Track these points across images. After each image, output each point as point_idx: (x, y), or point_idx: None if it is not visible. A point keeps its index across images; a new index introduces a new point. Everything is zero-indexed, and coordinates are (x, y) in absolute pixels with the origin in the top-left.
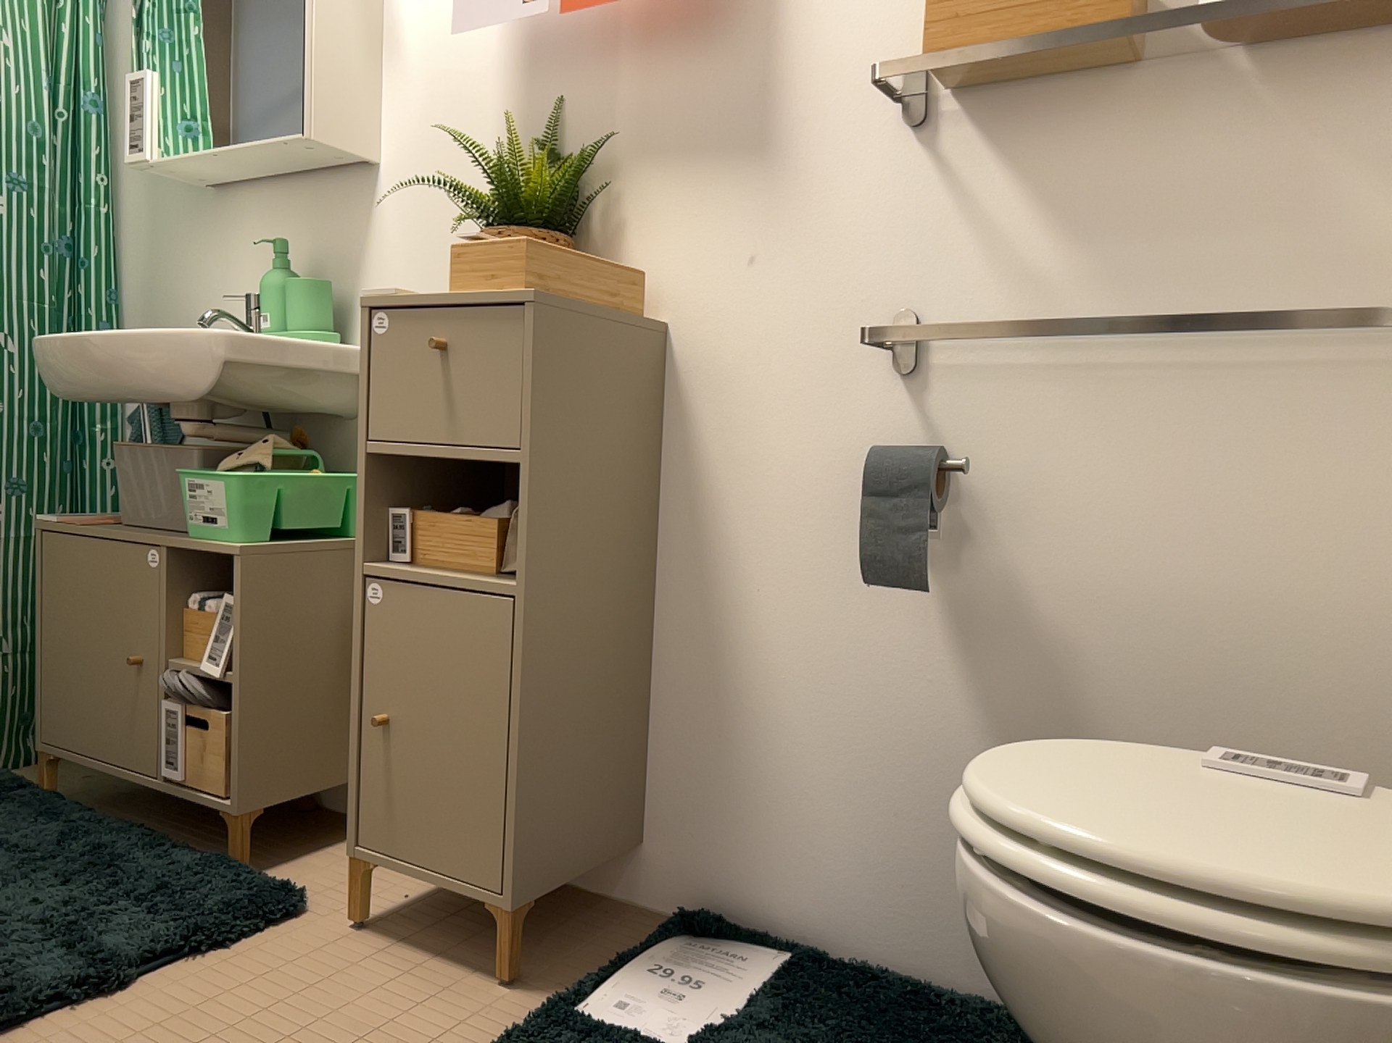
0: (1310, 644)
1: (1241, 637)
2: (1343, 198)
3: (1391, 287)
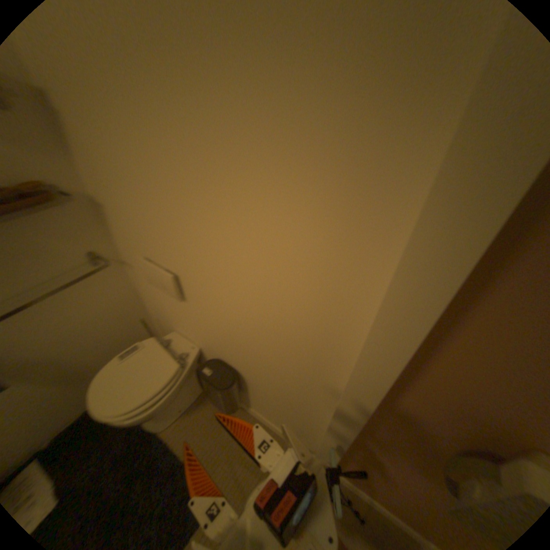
0: (95, 321)
1: (82, 330)
2: (40, 246)
3: (66, 259)
